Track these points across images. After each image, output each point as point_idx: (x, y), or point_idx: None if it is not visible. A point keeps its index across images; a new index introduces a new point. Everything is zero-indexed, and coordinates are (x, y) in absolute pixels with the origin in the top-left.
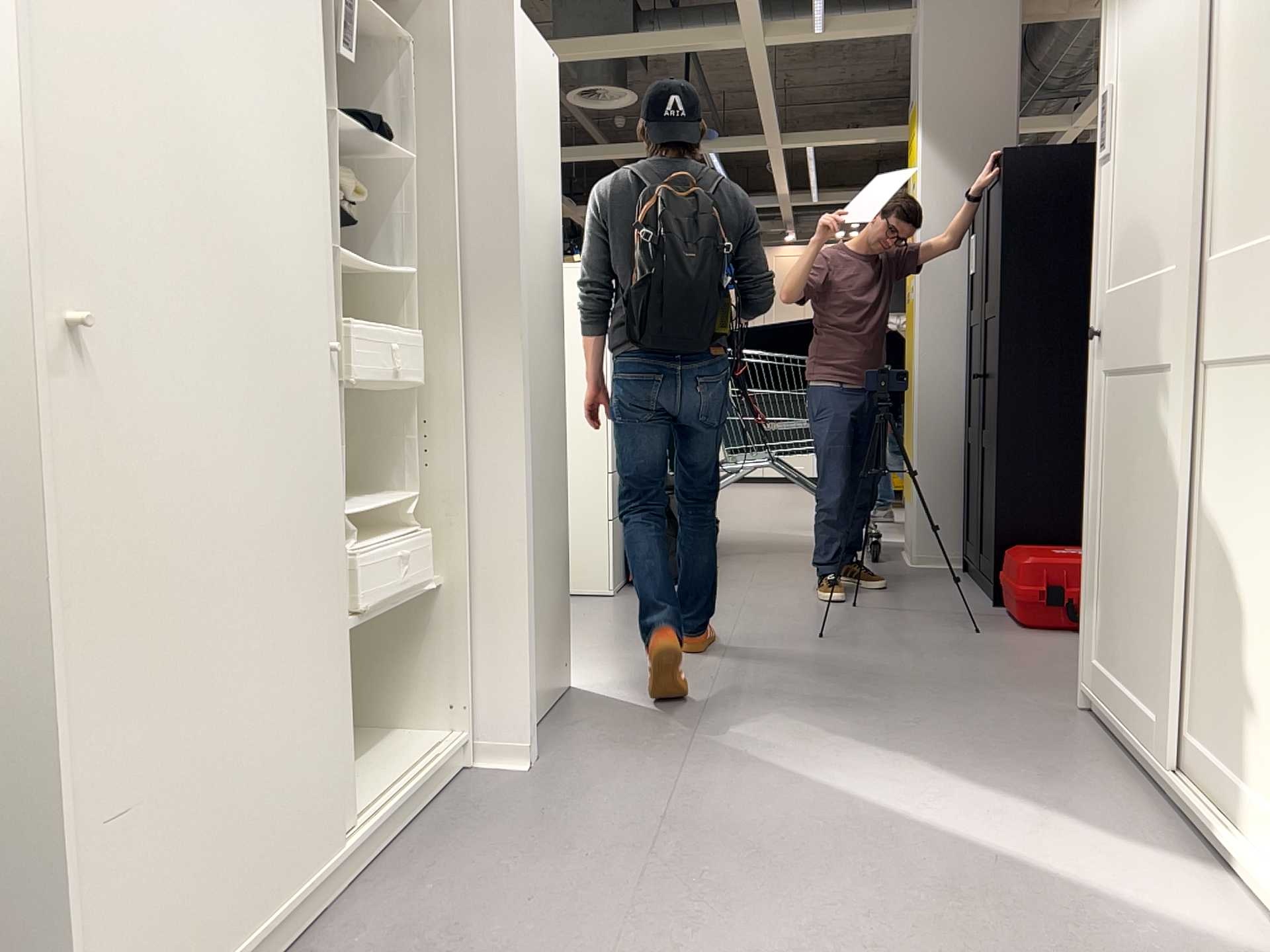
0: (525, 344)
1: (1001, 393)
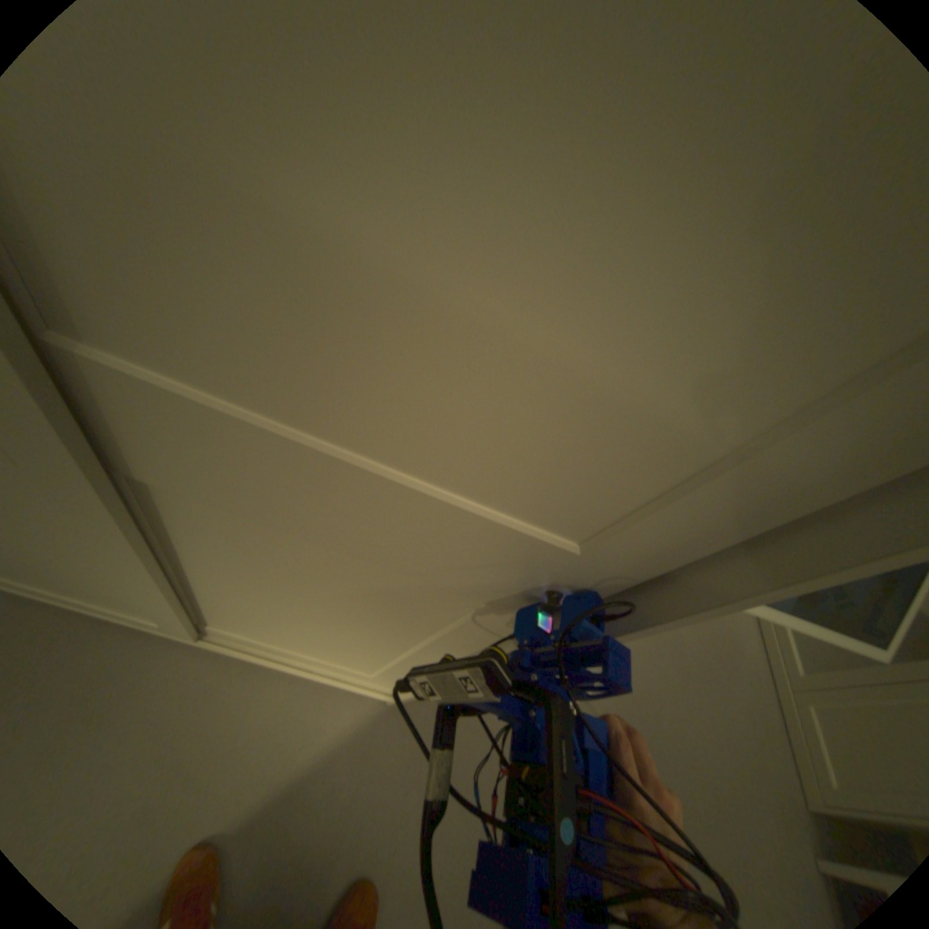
0: None
1: None
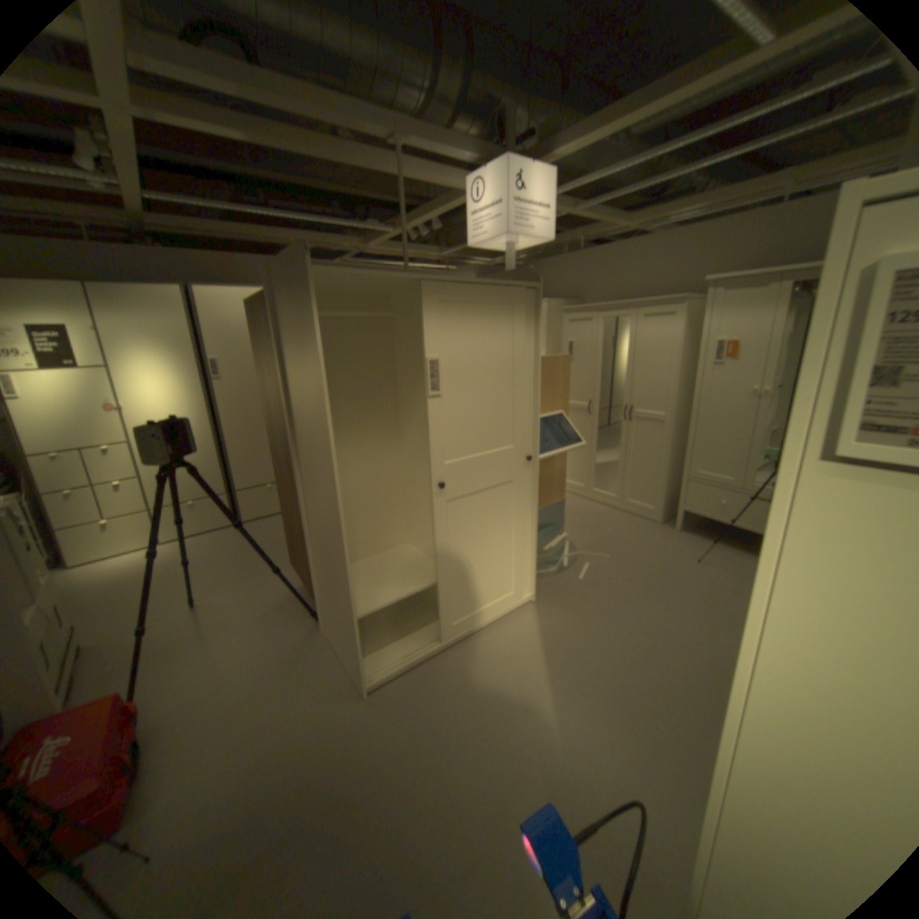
0: None
1: None
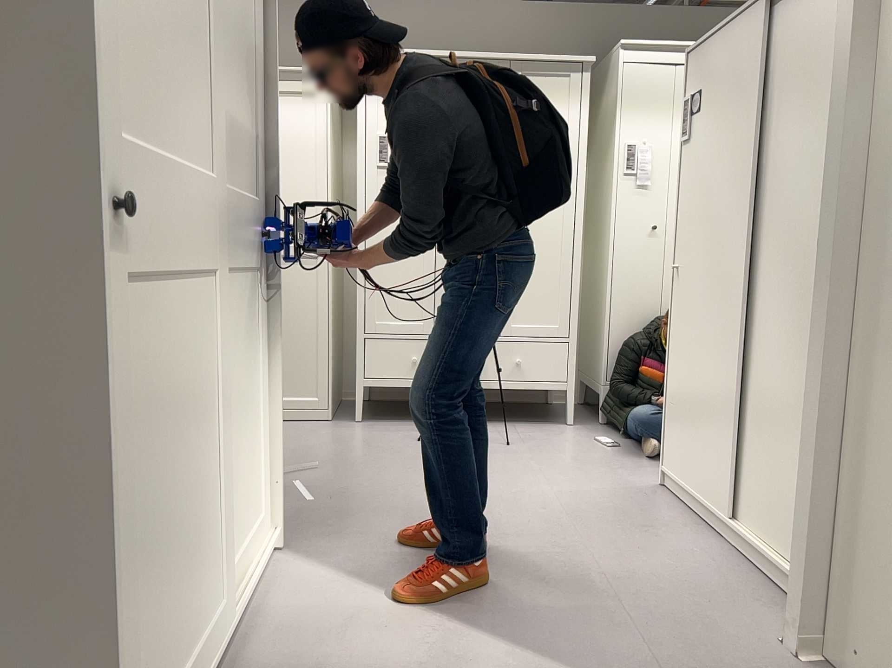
0: (829, 258)
1: None
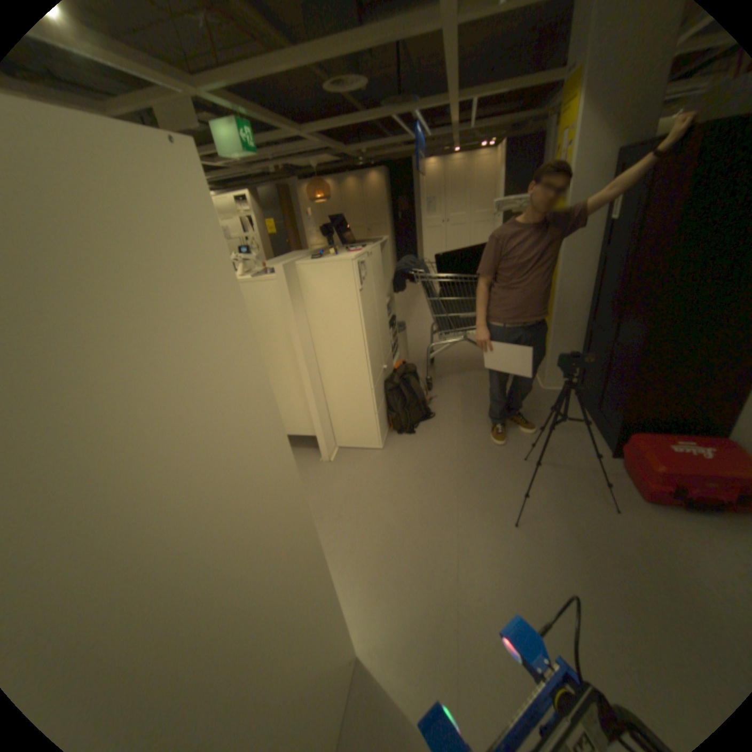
0: None
1: (654, 339)
